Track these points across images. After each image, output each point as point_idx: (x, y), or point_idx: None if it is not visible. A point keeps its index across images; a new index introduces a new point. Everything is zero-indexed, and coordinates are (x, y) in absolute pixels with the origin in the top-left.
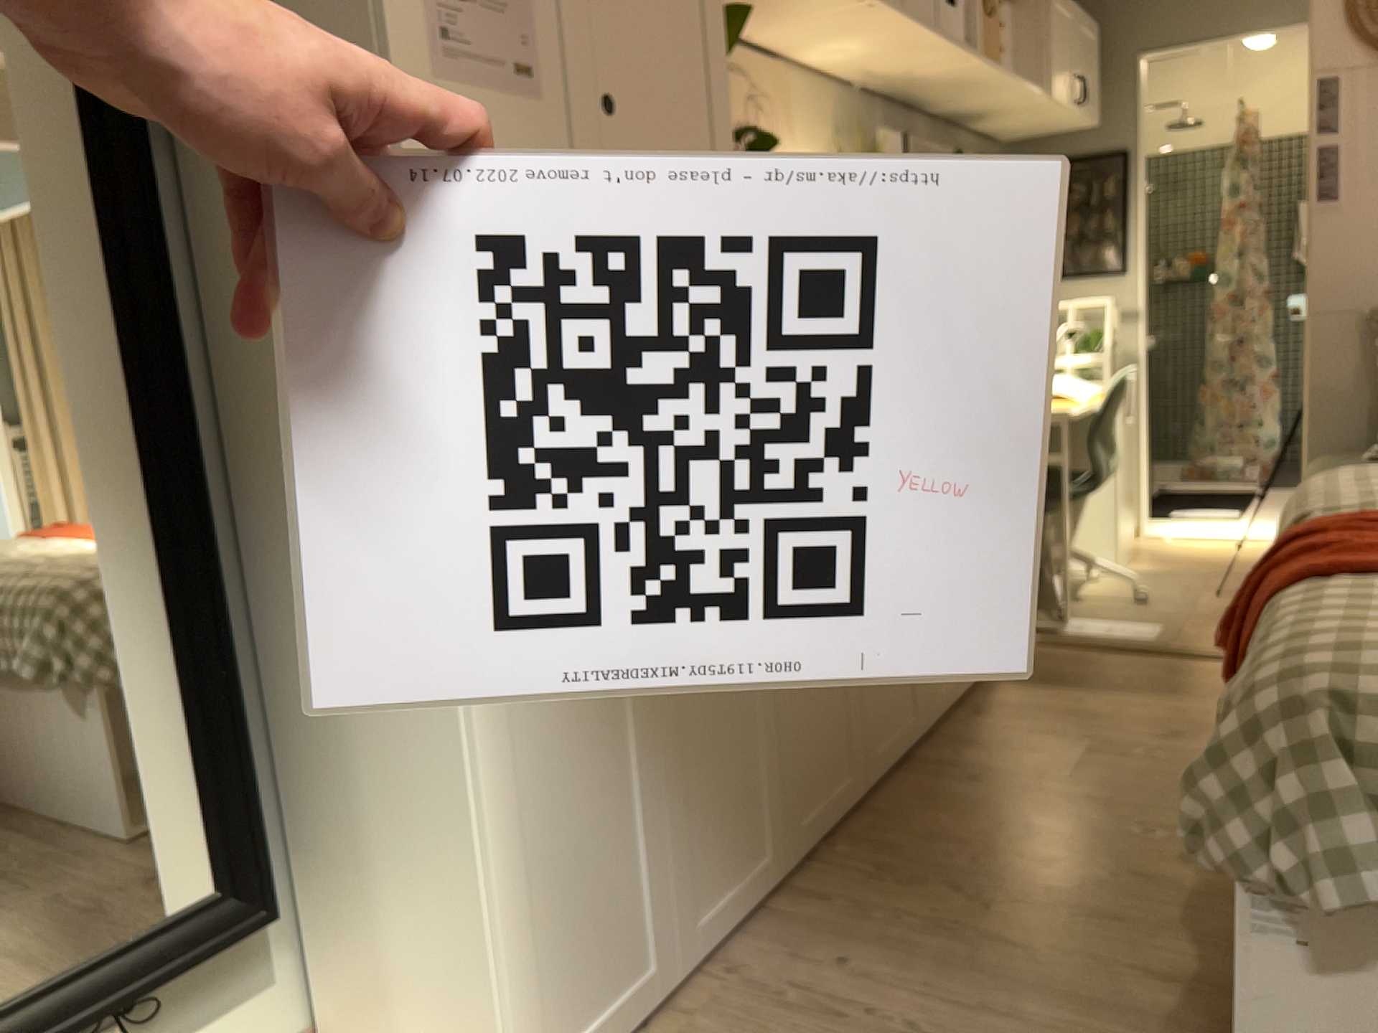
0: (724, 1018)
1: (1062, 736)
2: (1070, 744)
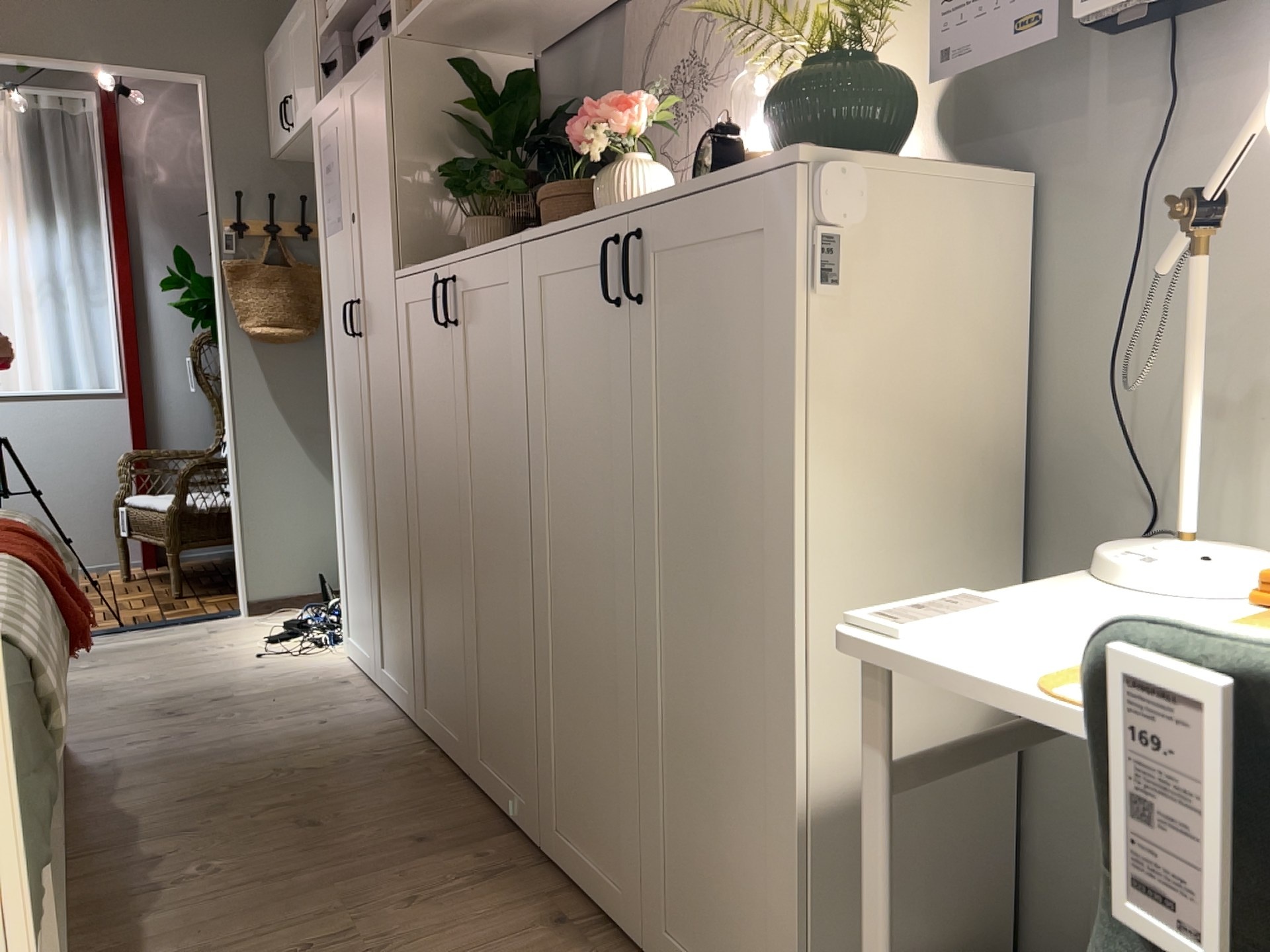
0: (343, 696)
1: (402, 950)
2: (380, 942)
